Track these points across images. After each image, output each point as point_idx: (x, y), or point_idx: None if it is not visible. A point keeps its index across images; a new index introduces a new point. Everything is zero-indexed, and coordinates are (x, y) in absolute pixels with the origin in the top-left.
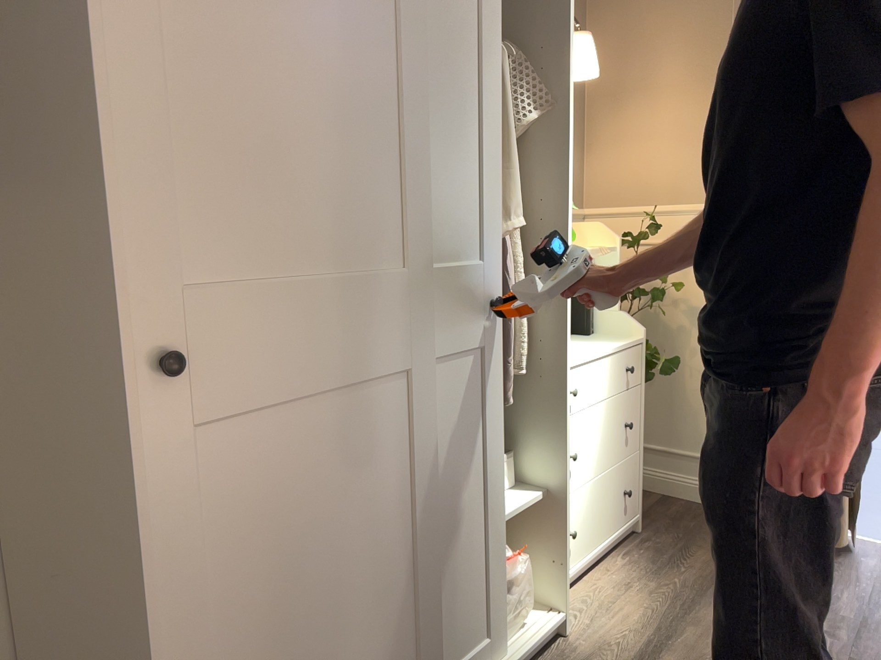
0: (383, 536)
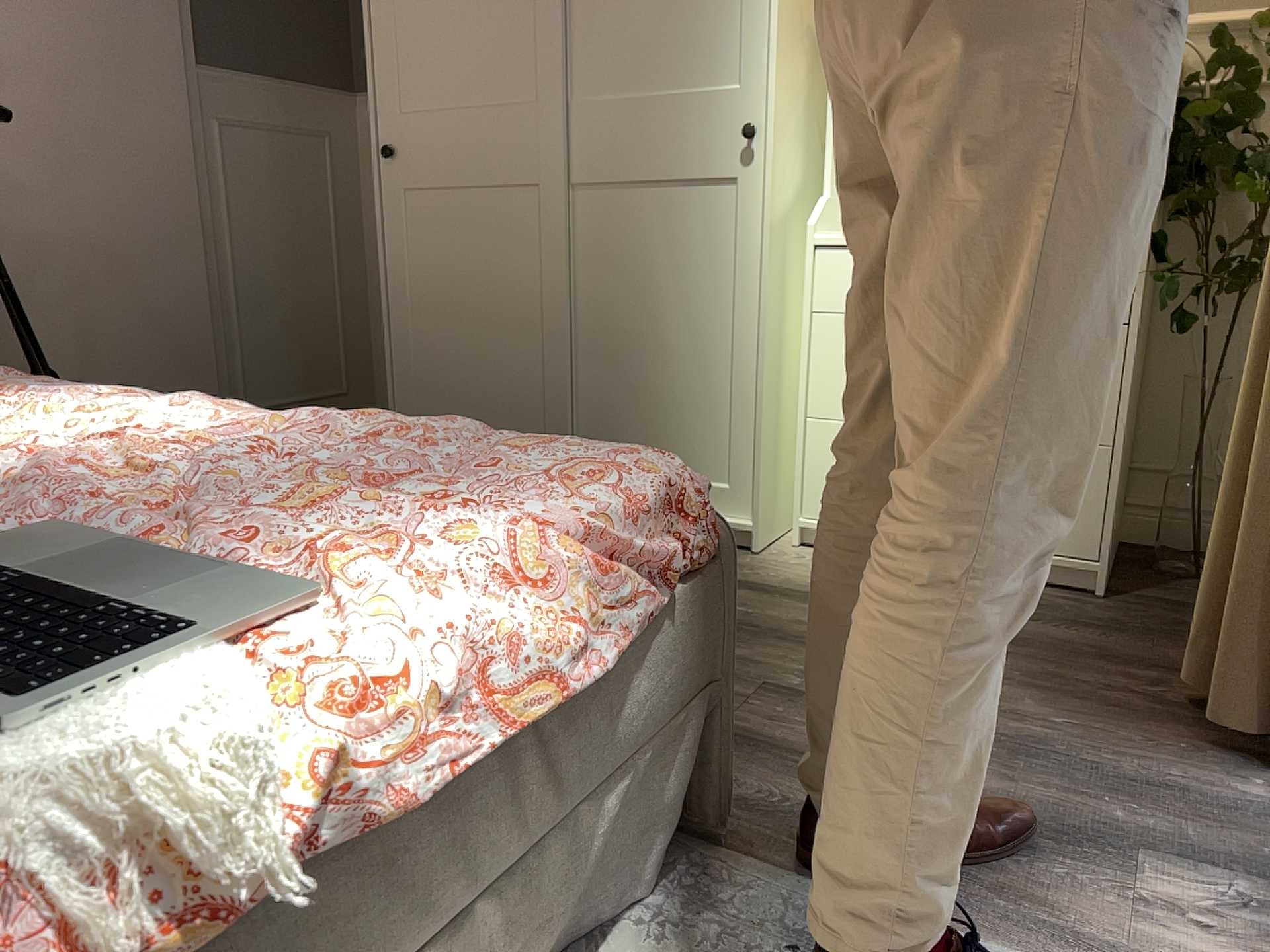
0: (506, 320)
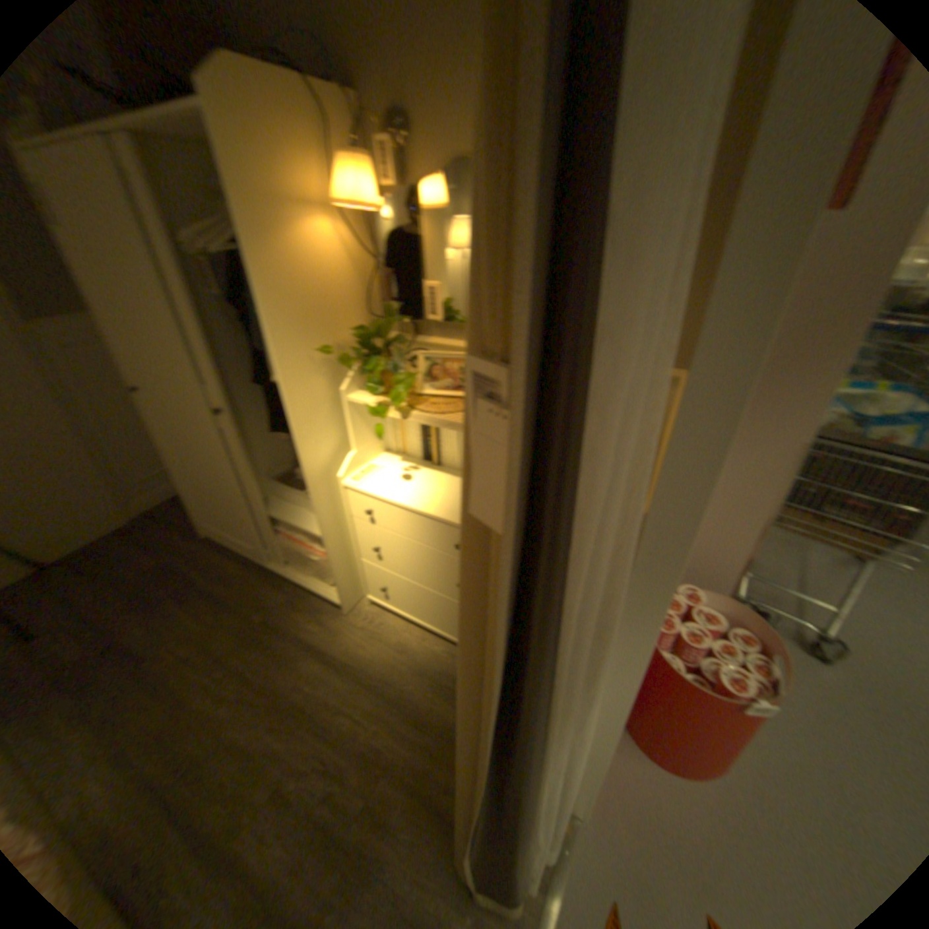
0: (212, 485)
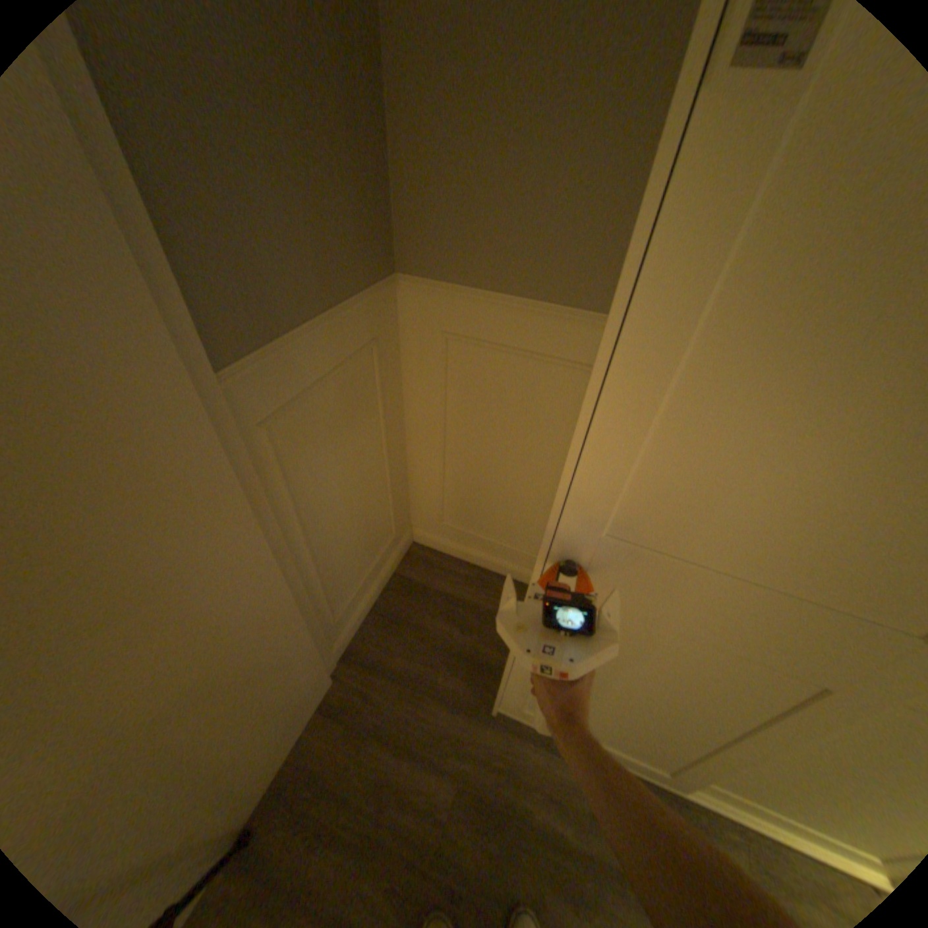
0: (682, 722)
